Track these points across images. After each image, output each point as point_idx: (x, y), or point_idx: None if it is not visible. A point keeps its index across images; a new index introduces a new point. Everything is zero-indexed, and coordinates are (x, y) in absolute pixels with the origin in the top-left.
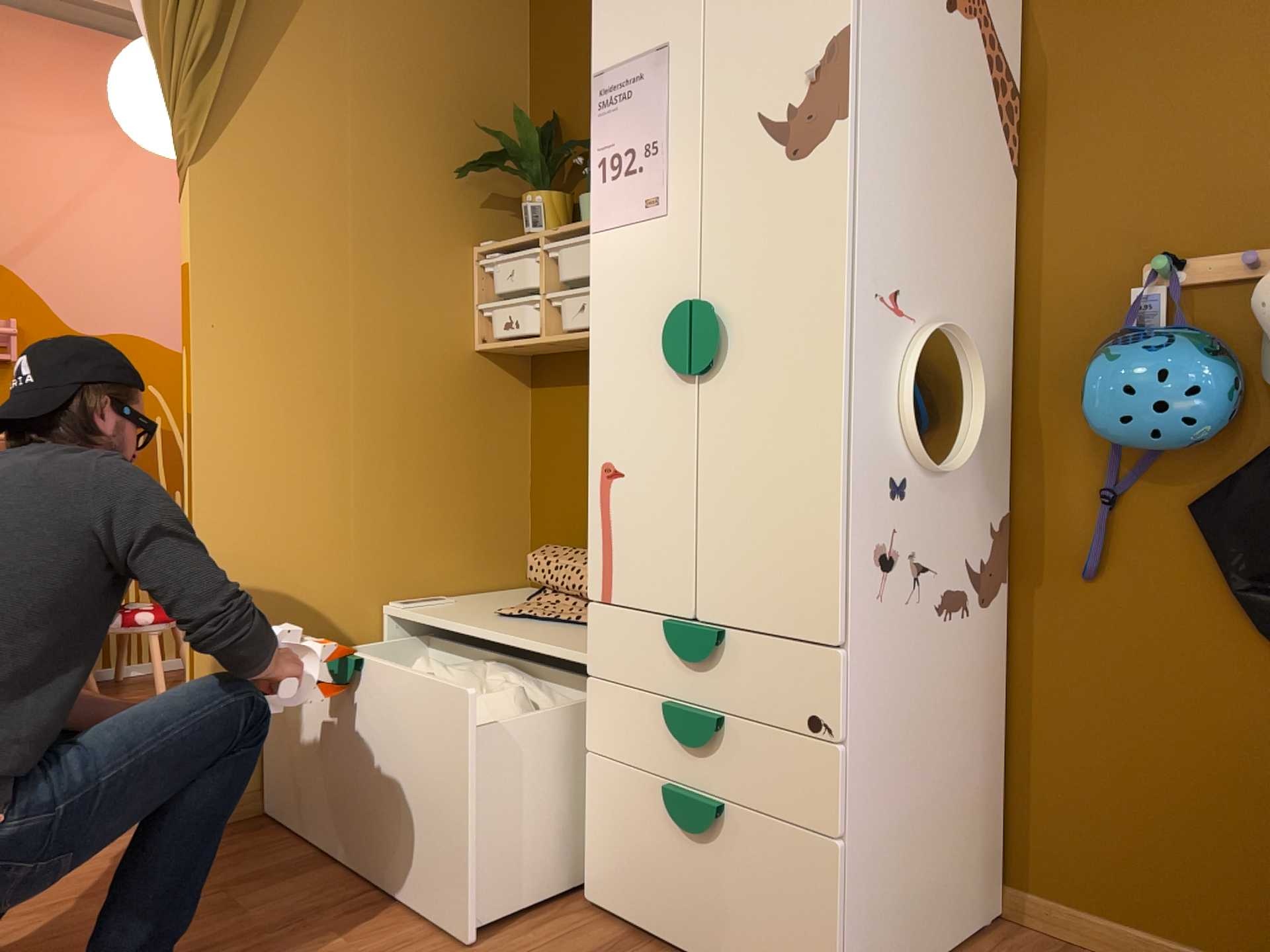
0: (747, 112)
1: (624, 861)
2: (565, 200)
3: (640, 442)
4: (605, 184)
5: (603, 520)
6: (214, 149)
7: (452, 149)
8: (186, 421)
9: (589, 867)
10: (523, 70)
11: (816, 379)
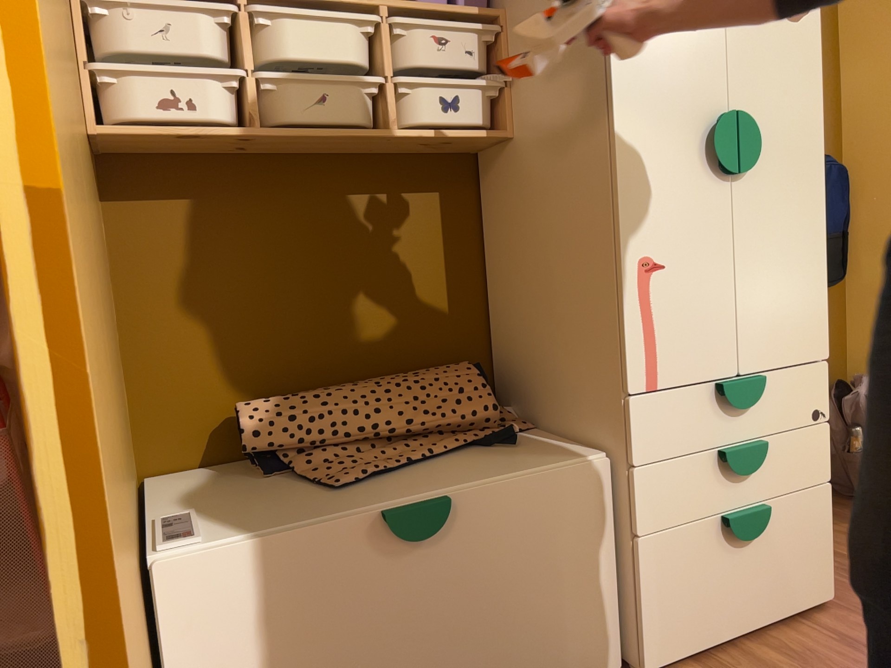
0: None
1: (685, 607)
2: None
3: (682, 235)
4: None
5: (645, 313)
6: None
7: None
8: None
9: (643, 641)
10: None
11: (810, 181)
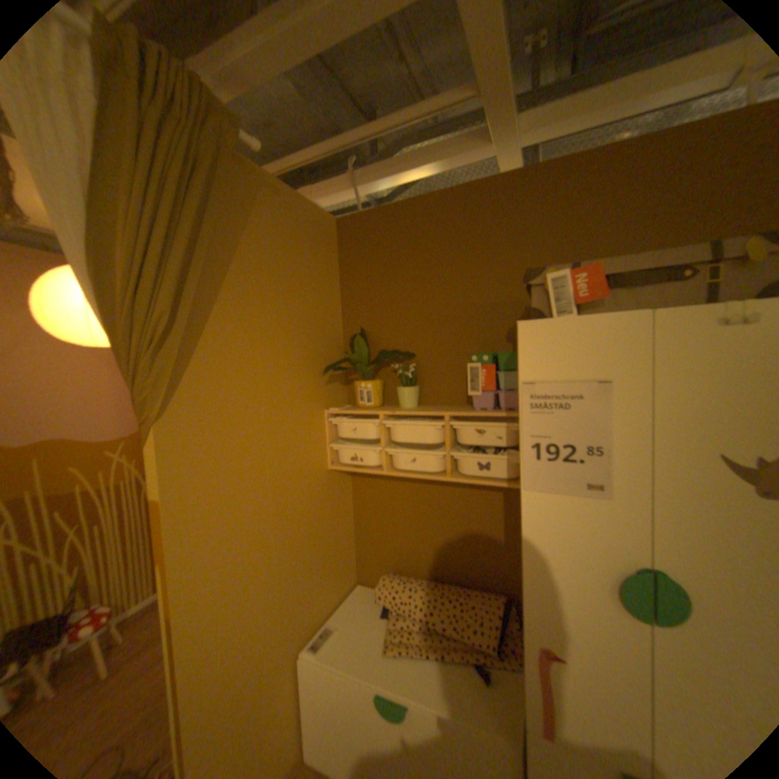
0: (709, 450)
1: None
2: (382, 384)
3: (586, 648)
4: (539, 461)
5: (544, 685)
6: (168, 404)
7: (310, 355)
8: (162, 623)
9: None
10: (337, 299)
11: None
